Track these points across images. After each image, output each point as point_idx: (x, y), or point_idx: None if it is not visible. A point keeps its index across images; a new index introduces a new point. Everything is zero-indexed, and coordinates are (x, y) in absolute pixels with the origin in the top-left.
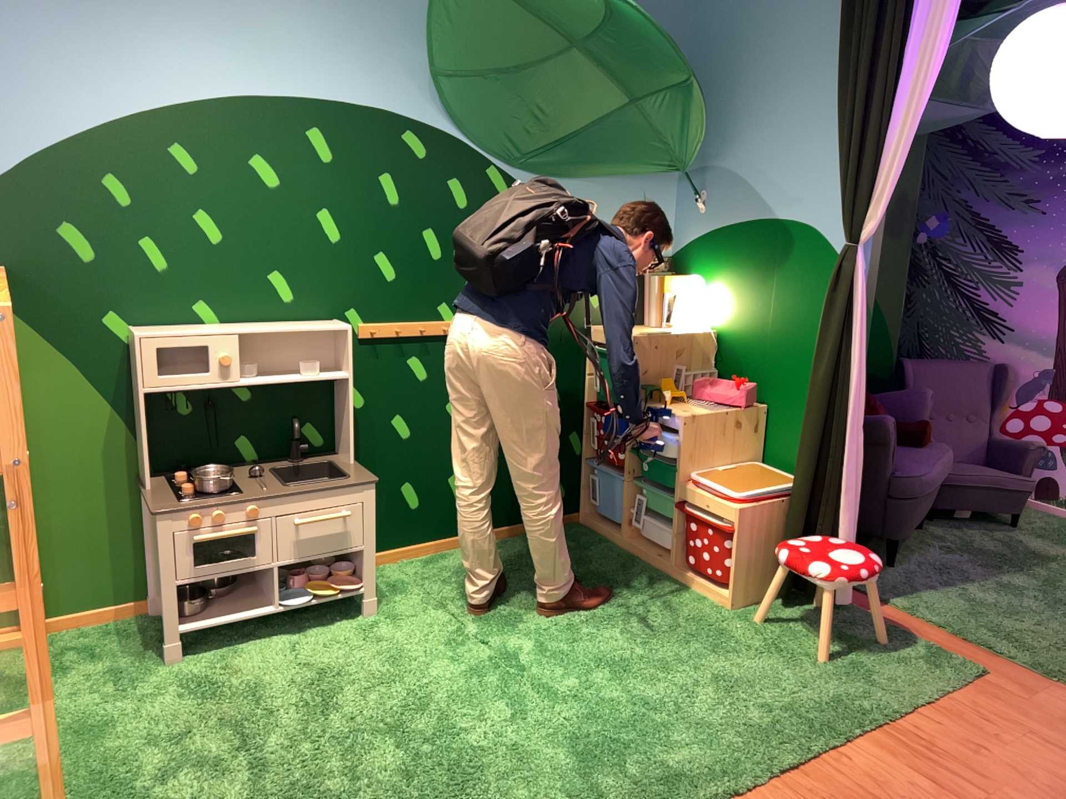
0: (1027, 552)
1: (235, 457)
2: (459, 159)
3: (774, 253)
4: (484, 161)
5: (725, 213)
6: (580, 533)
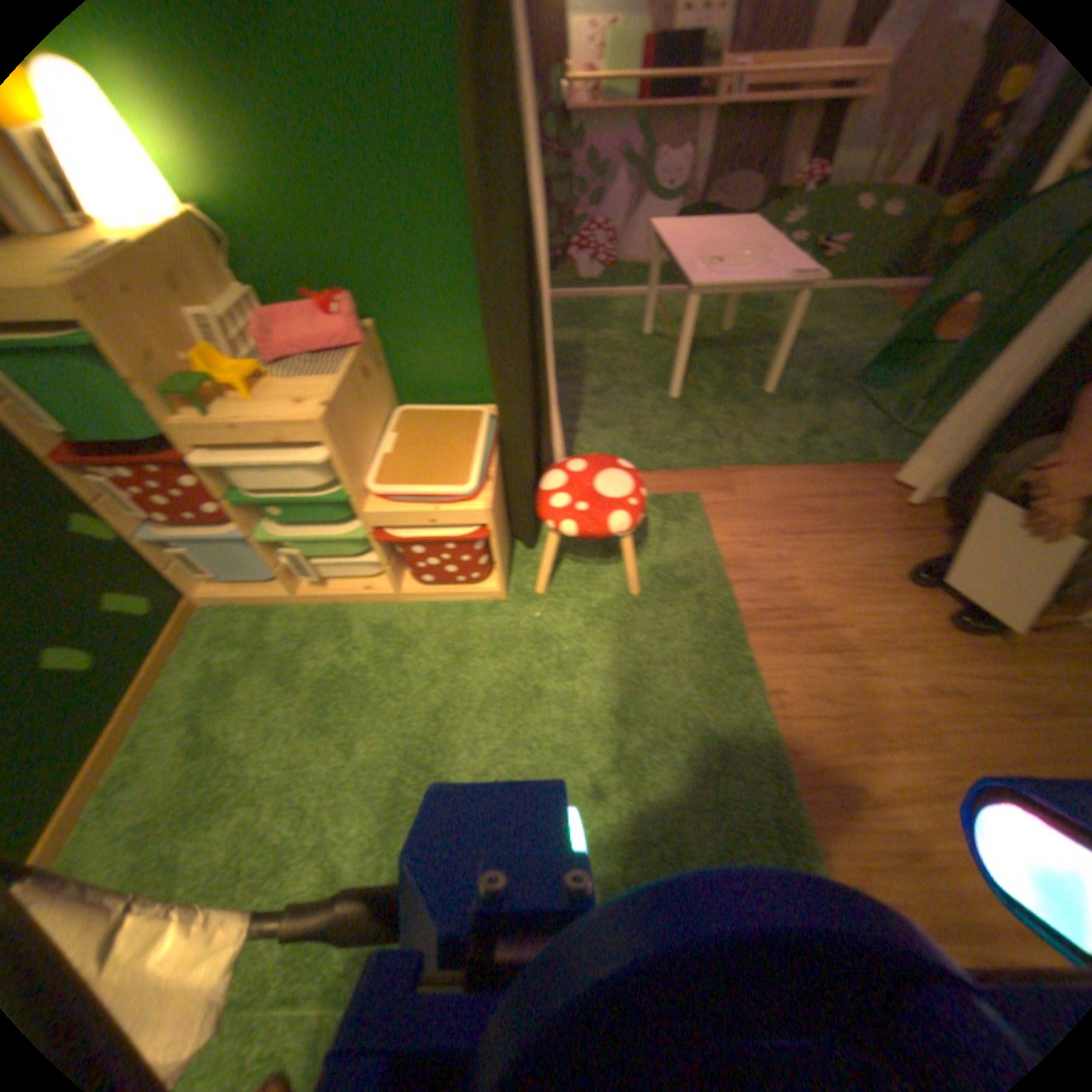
0: (569, 346)
1: None
2: None
3: None
4: None
5: None
6: (222, 624)
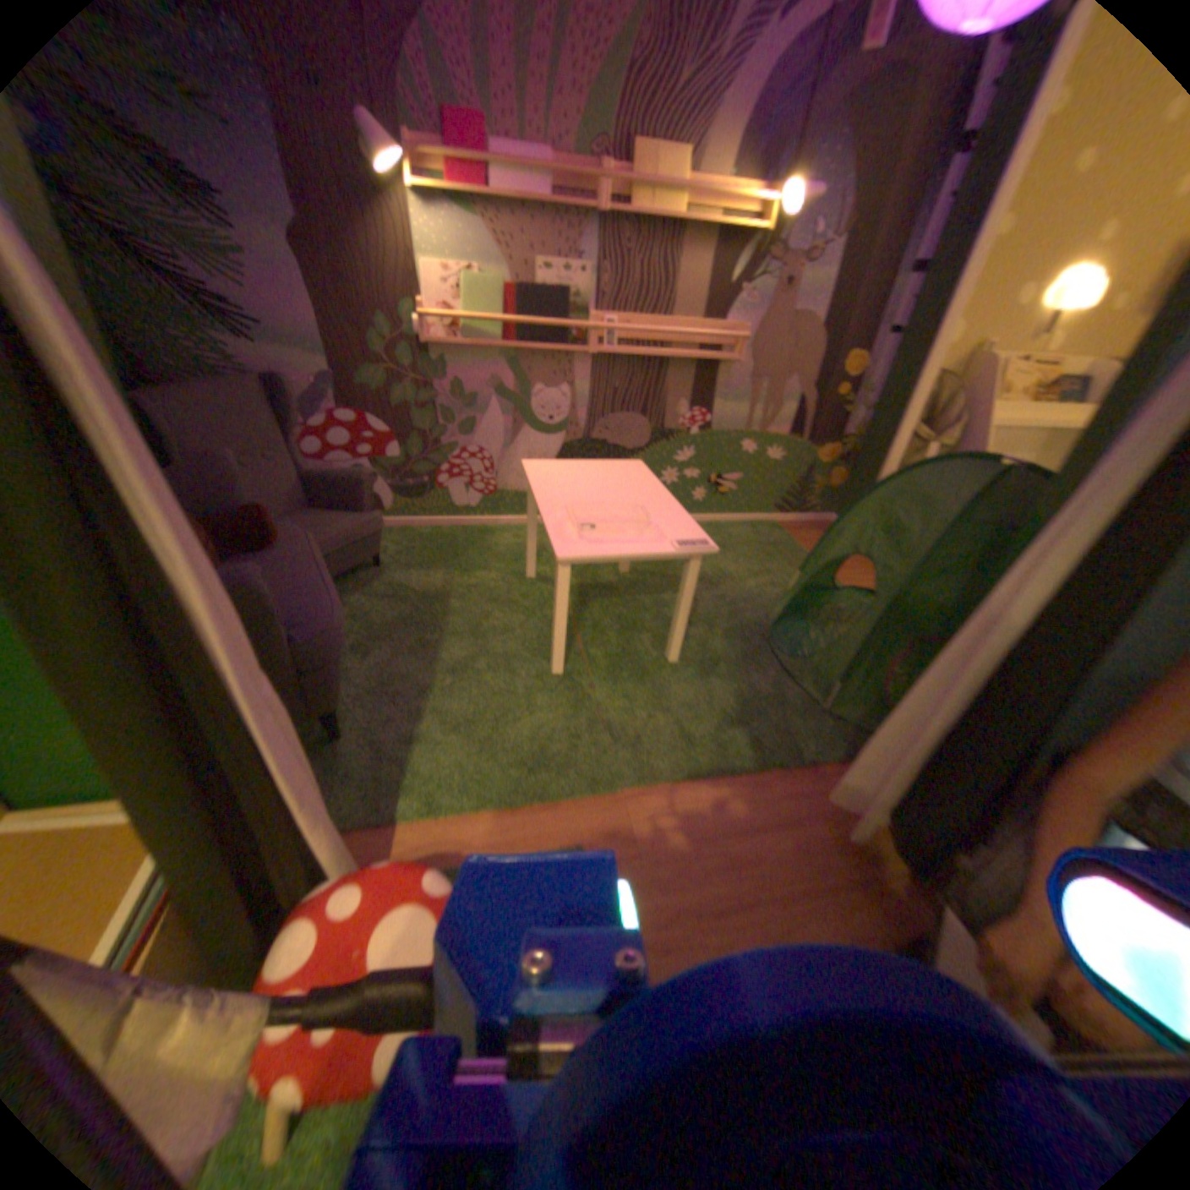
0: (430, 594)
1: None
2: None
3: None
4: None
5: None
6: None
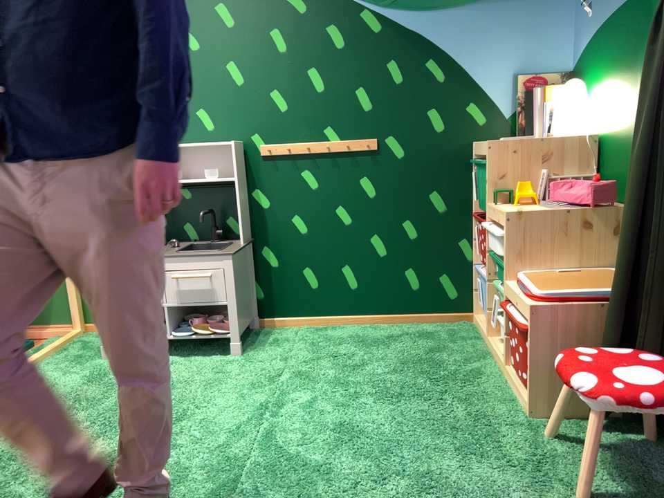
0: None
1: (179, 237)
2: (333, 5)
3: (644, 25)
4: (356, 2)
5: (607, 1)
6: (463, 331)
